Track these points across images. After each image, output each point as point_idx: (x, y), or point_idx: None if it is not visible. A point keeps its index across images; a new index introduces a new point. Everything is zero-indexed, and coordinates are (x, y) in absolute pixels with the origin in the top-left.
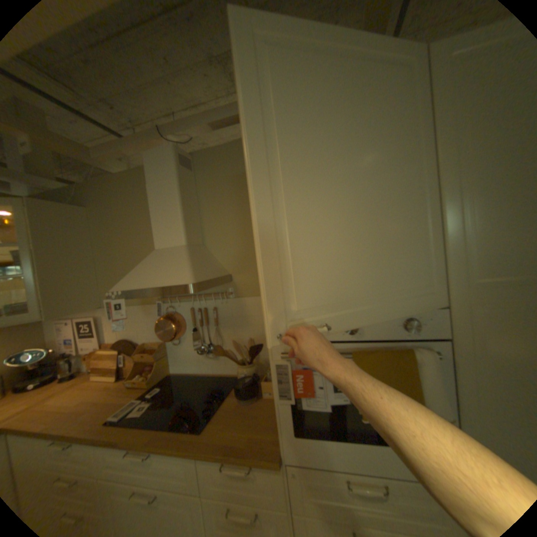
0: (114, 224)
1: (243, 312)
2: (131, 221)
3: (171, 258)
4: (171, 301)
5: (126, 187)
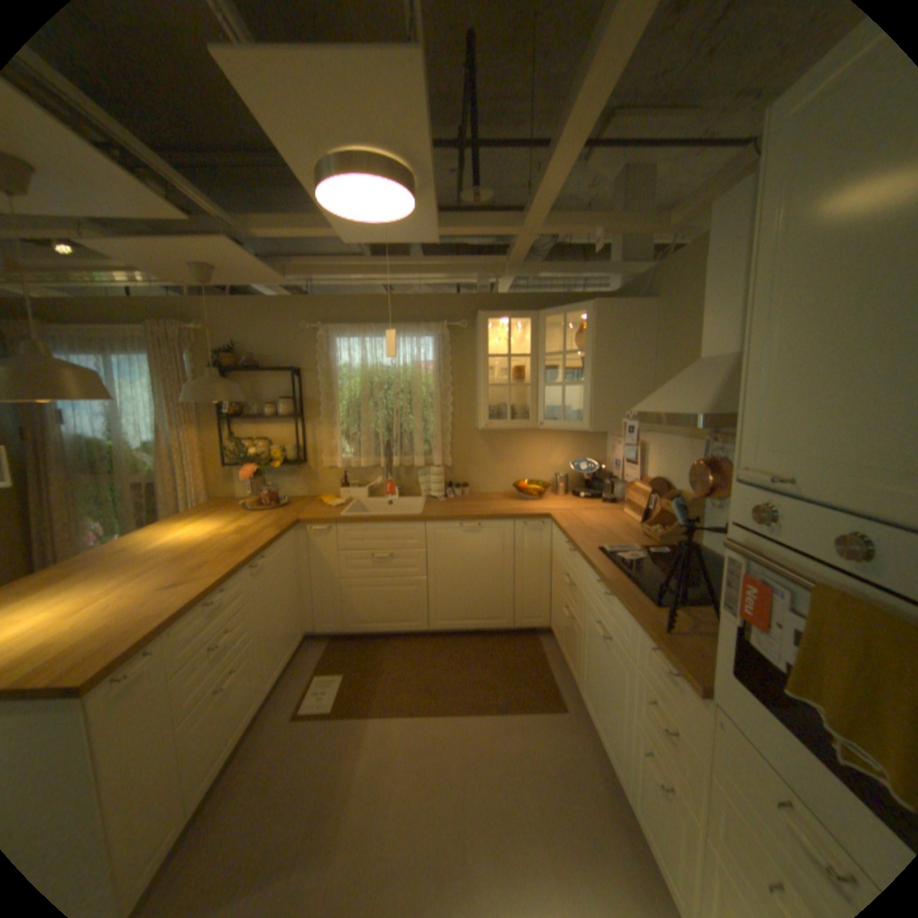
0: (682, 319)
1: None
2: (700, 312)
3: (707, 374)
4: (725, 442)
5: (704, 260)
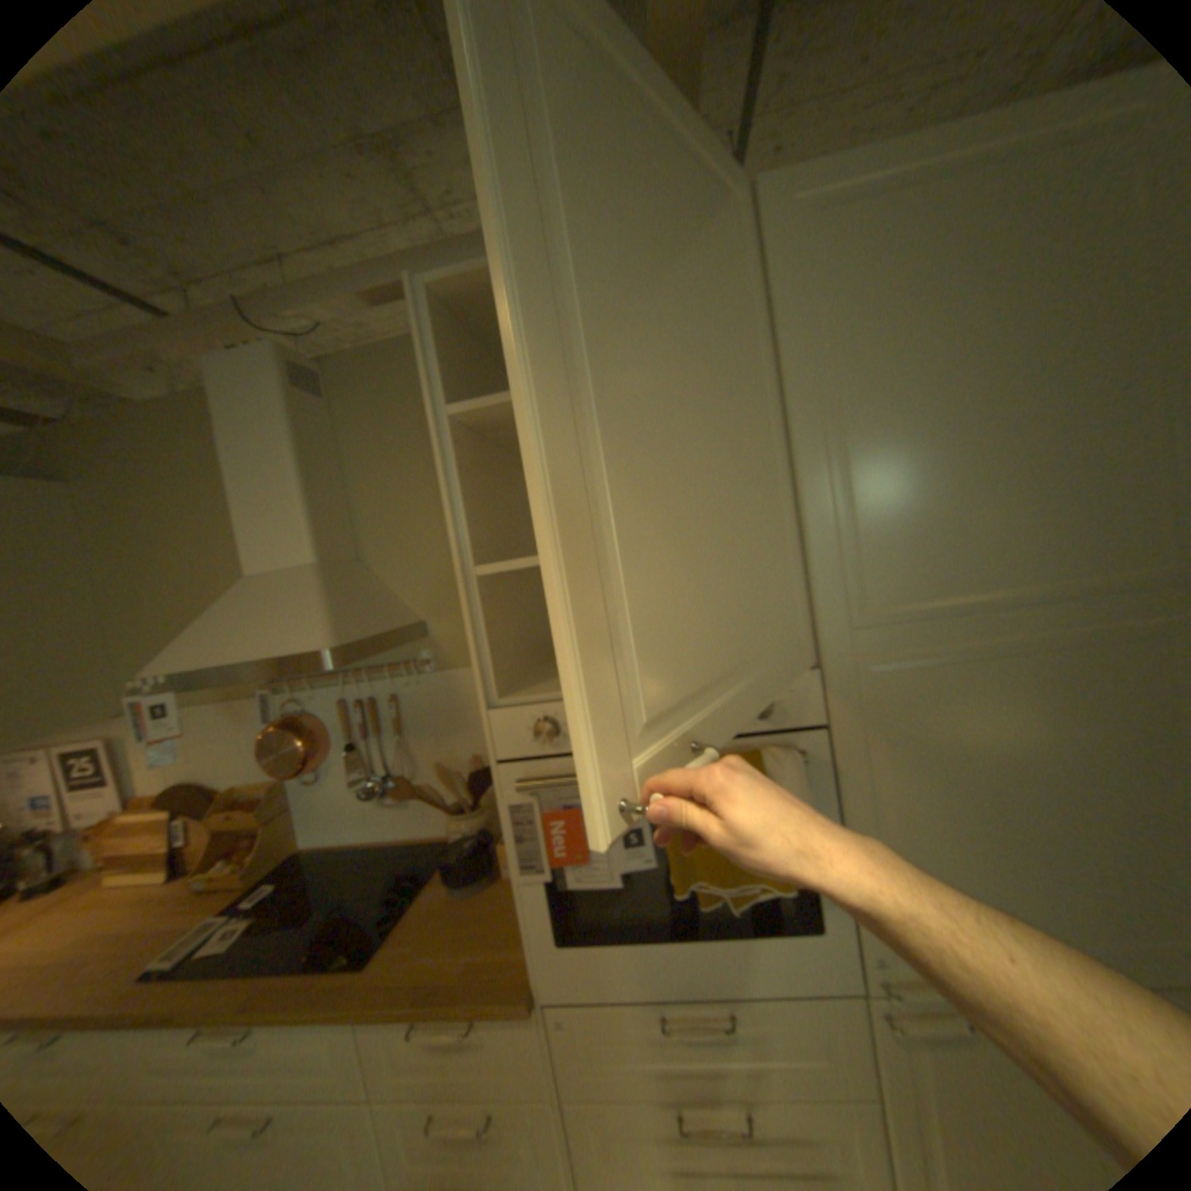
0: (140, 521)
1: (454, 701)
2: (182, 512)
3: (279, 595)
4: (289, 689)
5: (165, 436)
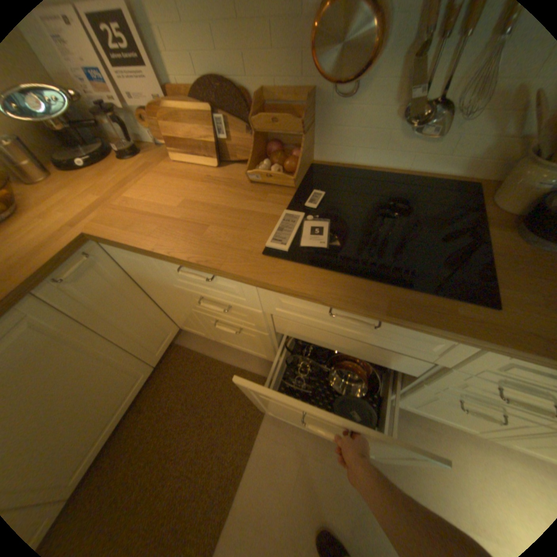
0: None
1: None
2: None
3: None
4: None
5: None
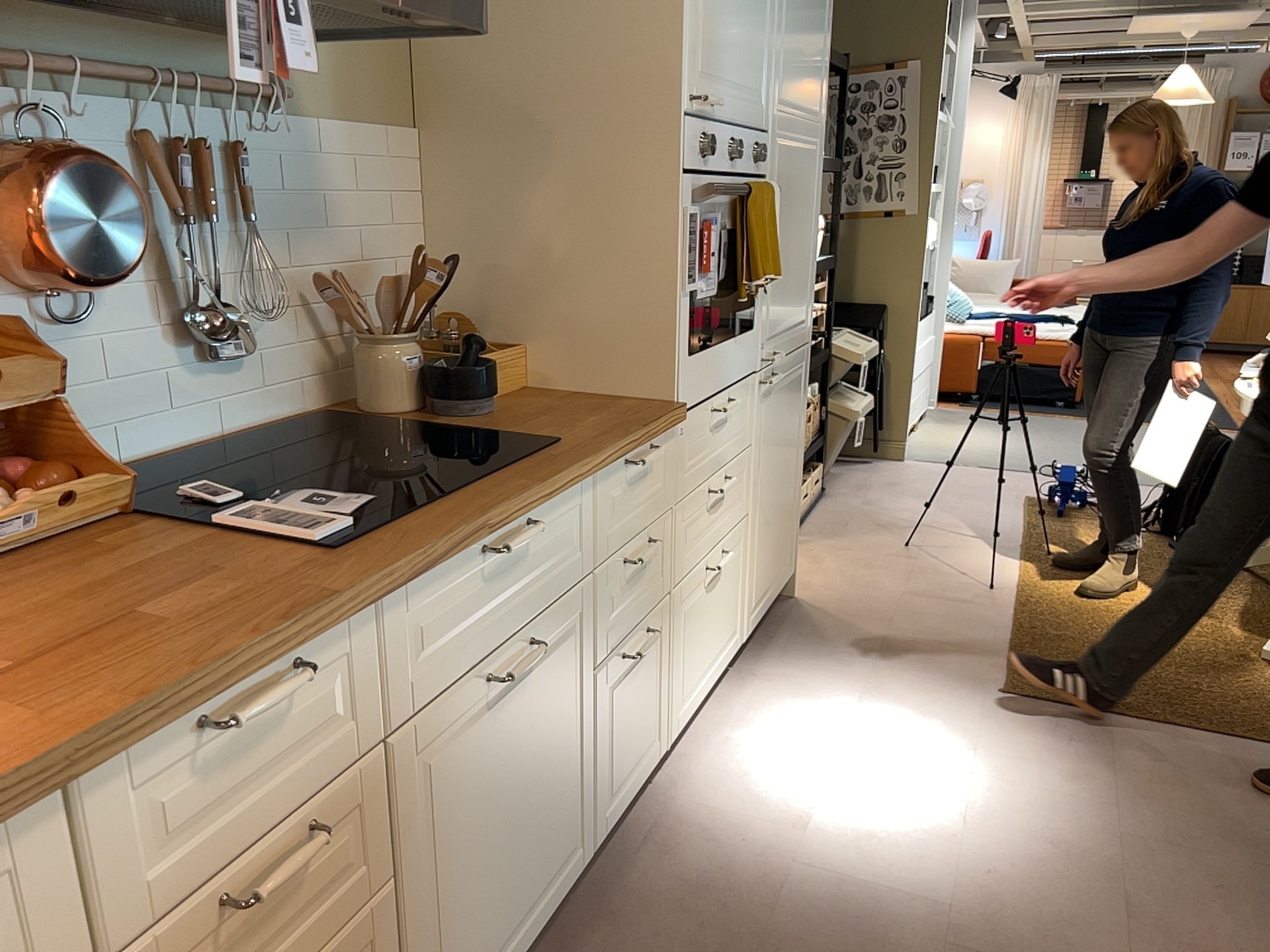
0: None
1: (317, 175)
2: None
3: None
4: (11, 80)
5: None
